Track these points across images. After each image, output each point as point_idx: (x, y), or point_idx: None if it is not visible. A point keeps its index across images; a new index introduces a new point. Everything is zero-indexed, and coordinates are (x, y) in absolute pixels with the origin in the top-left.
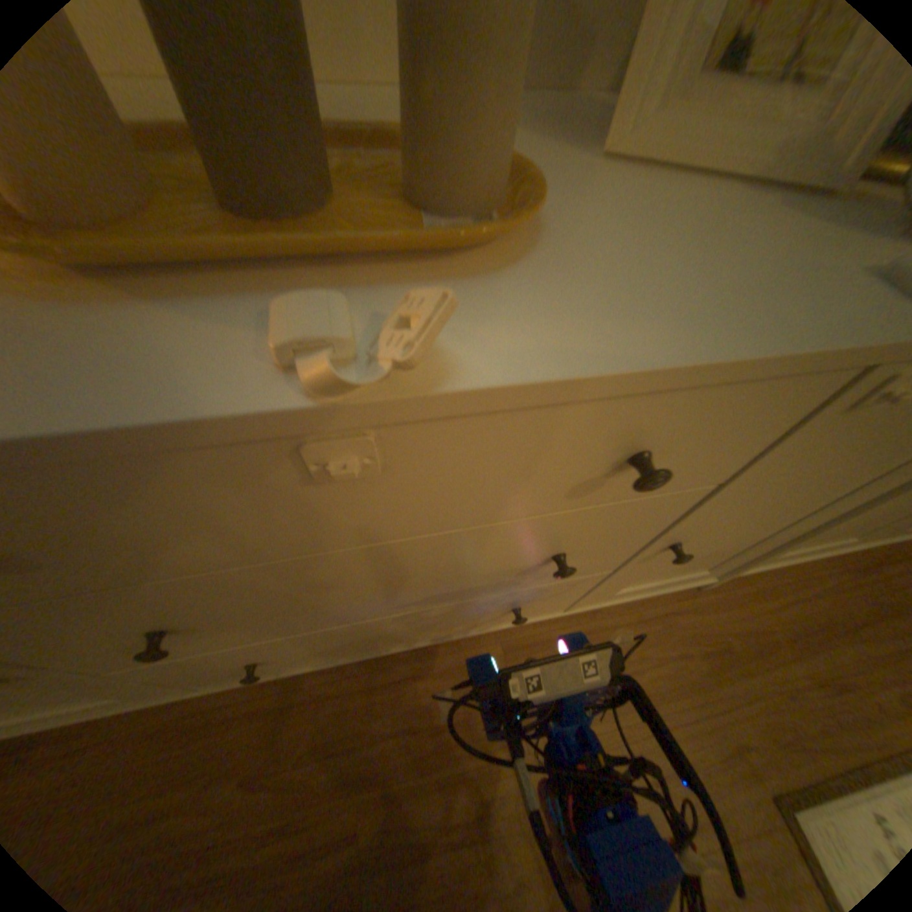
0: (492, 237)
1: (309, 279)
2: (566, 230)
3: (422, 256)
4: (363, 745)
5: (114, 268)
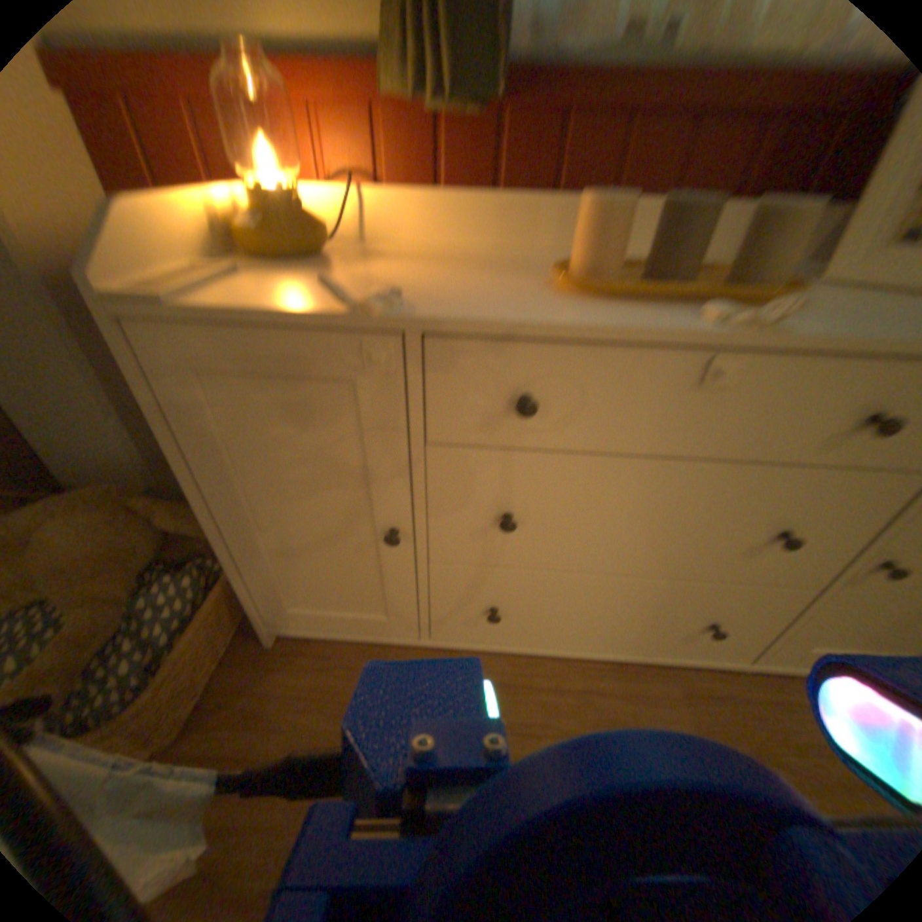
0: (791, 294)
1: (703, 305)
2: (817, 303)
3: (751, 302)
4: (553, 733)
5: (620, 296)
